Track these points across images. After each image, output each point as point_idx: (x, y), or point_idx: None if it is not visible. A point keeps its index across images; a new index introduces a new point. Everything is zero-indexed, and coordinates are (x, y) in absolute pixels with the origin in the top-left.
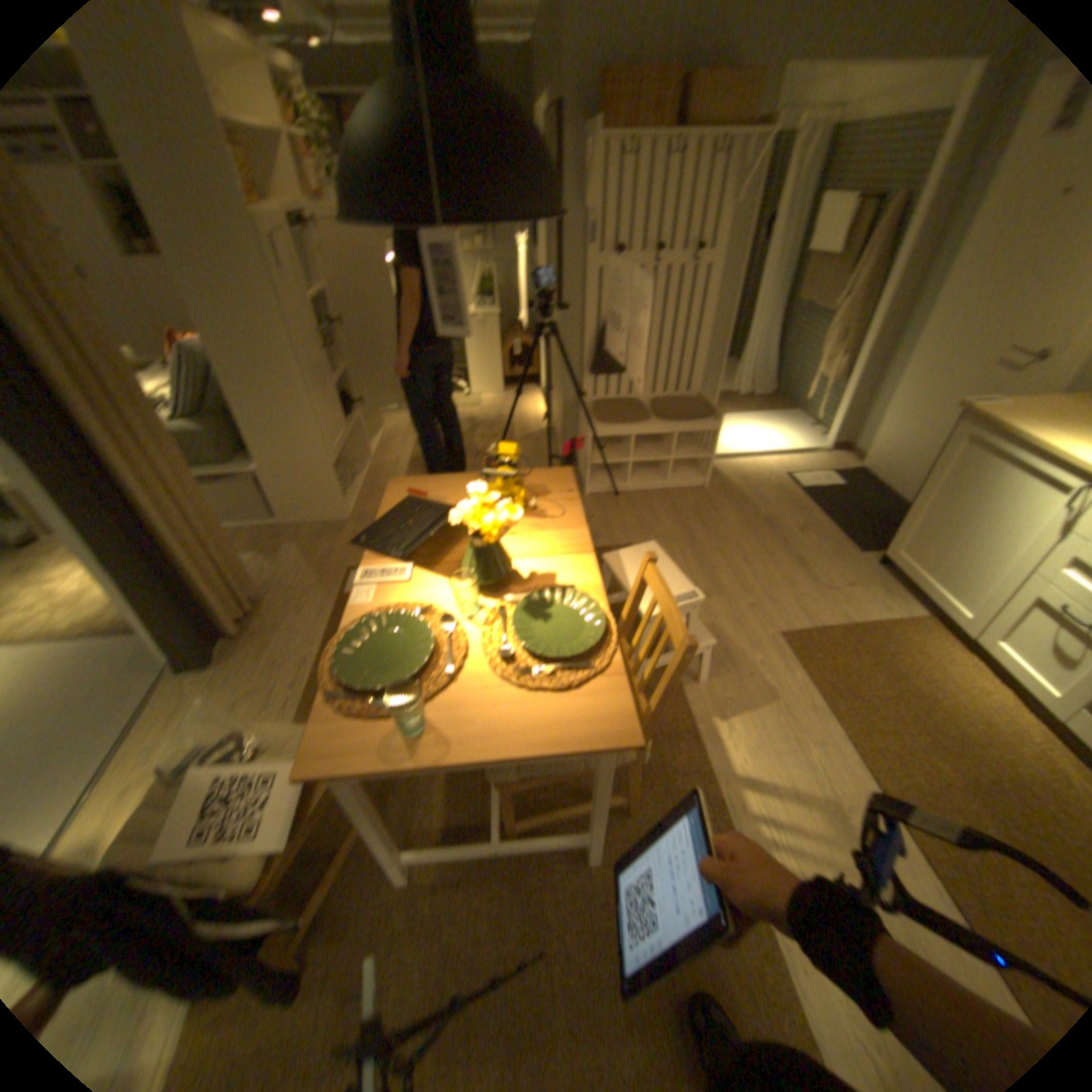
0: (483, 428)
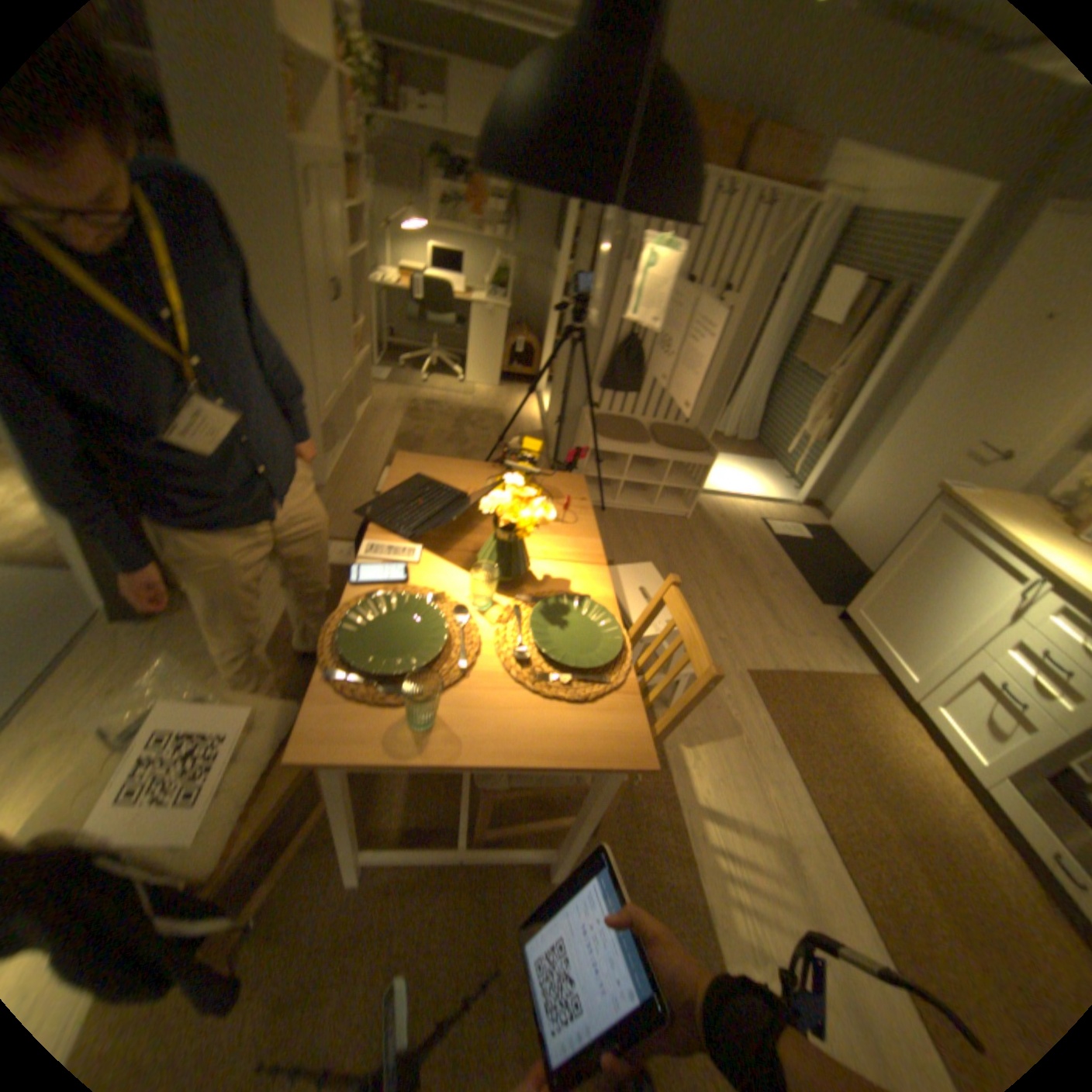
0: (474, 418)
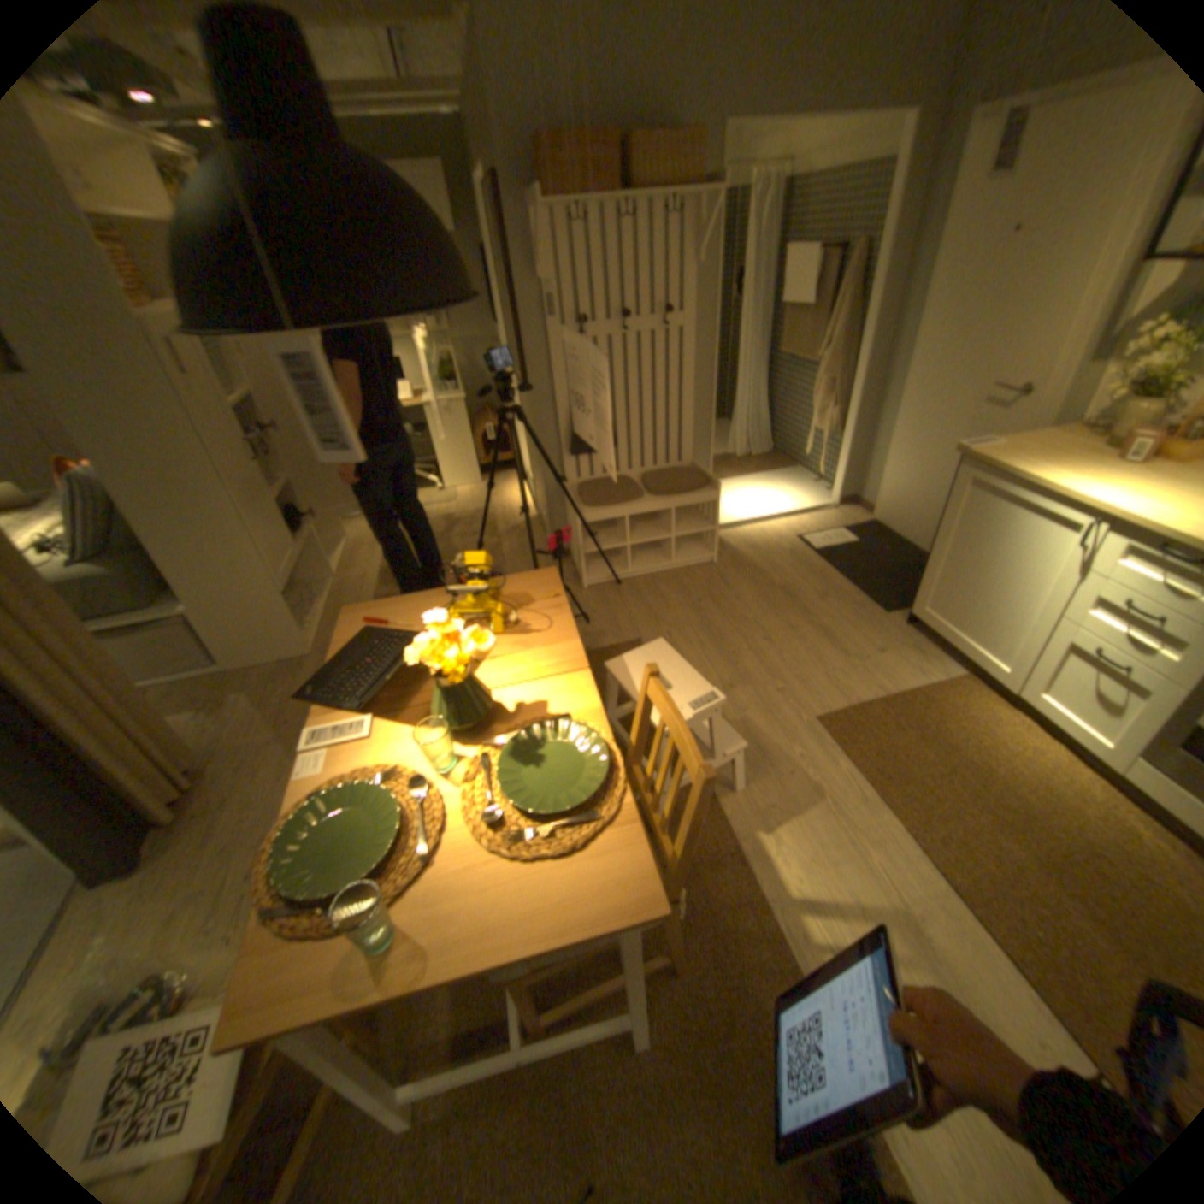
0: (461, 526)
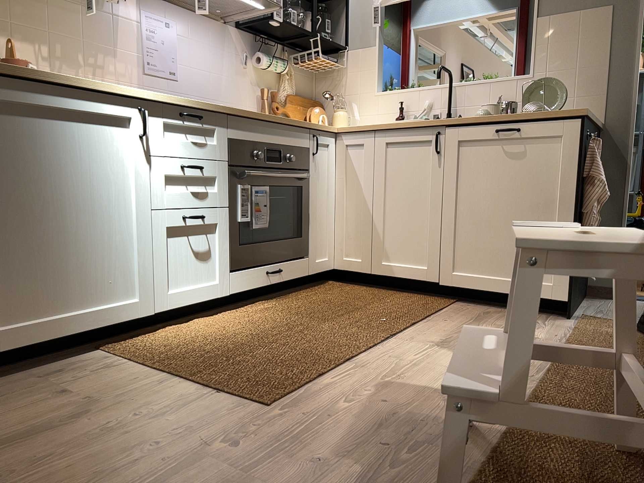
0: None
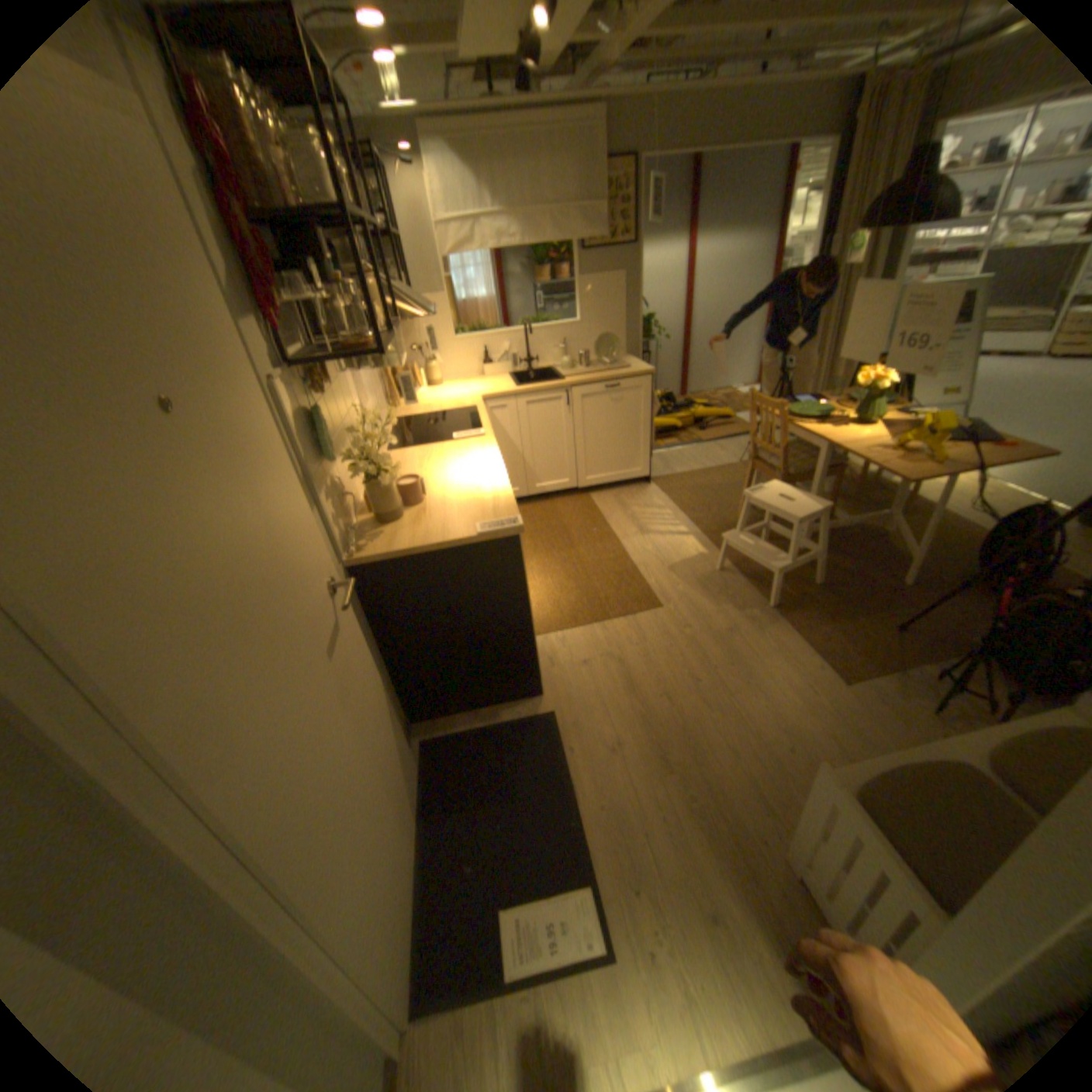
0: None
